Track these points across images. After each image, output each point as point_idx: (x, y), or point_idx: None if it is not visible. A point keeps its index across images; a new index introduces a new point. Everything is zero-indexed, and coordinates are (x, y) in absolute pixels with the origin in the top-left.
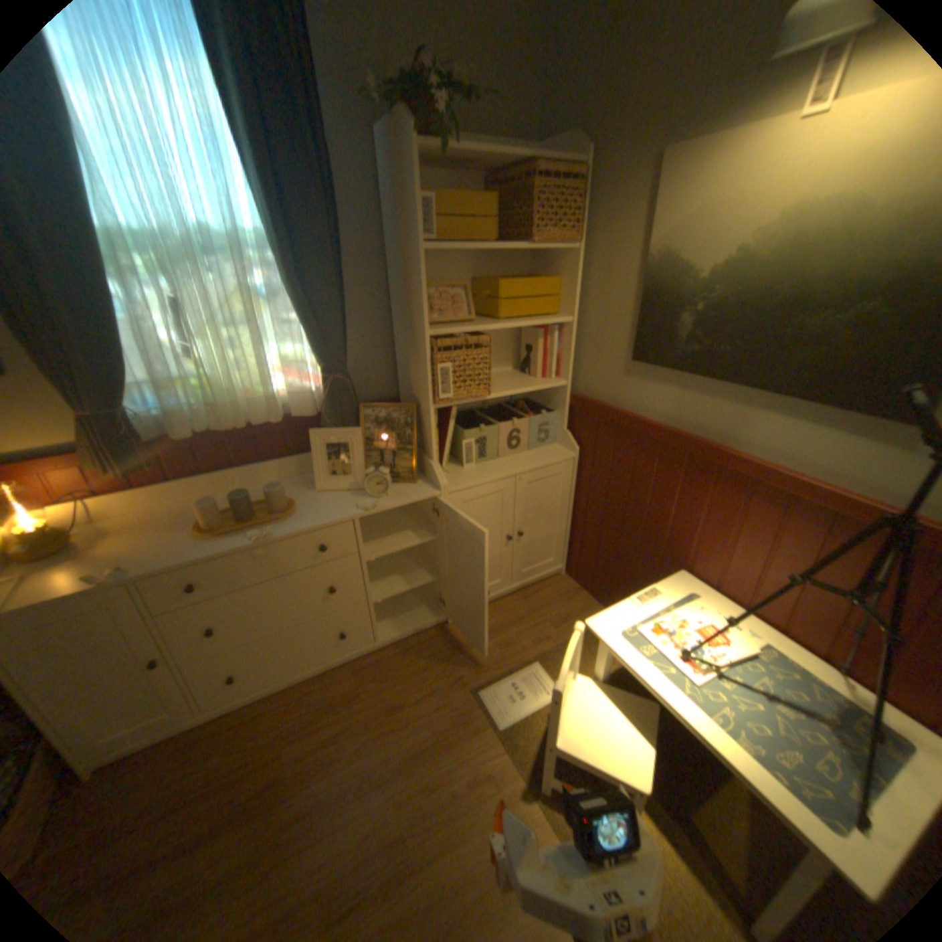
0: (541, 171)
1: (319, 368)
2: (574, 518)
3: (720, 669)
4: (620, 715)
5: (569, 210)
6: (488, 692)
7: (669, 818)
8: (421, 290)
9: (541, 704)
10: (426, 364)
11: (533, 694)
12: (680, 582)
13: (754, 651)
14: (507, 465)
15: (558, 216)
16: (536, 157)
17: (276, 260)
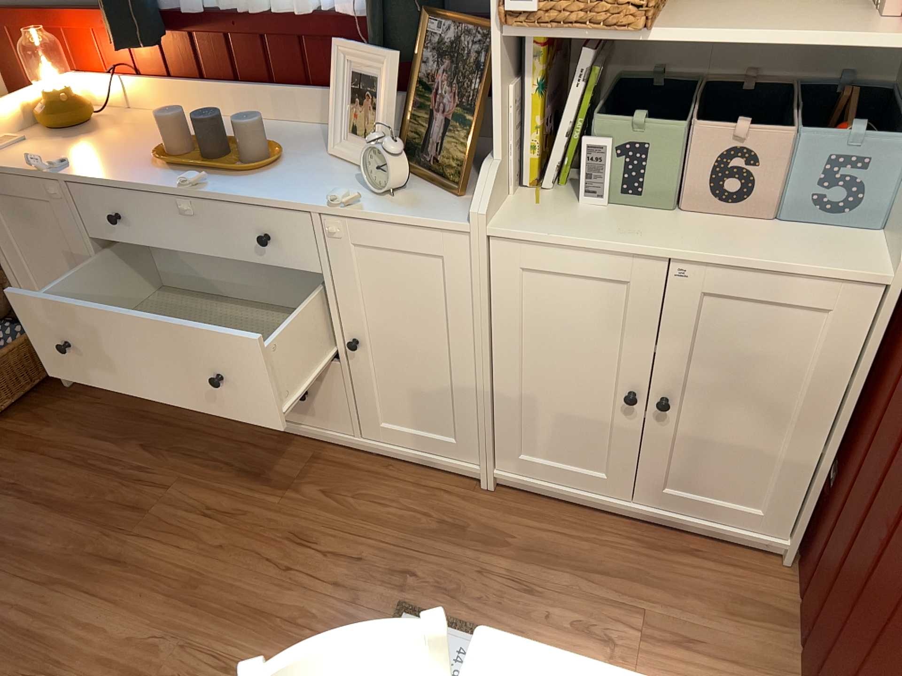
0: None
1: None
2: (842, 444)
3: None
4: None
5: None
6: None
7: None
8: None
9: None
10: None
11: None
12: None
13: None
14: (676, 232)
15: None
16: None
17: None
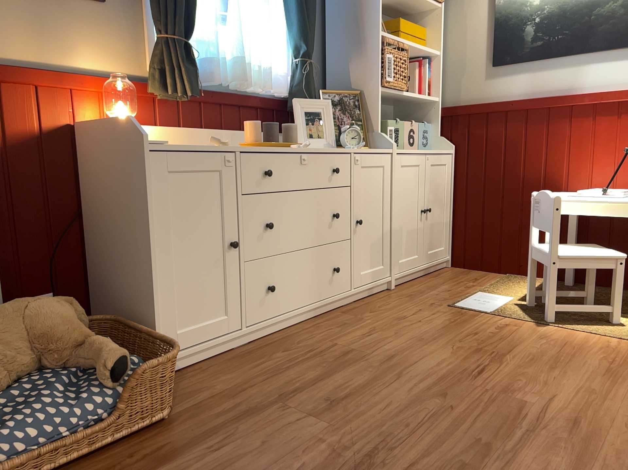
0: None
1: (294, 56)
2: (454, 207)
3: (624, 193)
4: (578, 247)
5: None
6: (461, 303)
7: (627, 315)
8: (377, 2)
9: (502, 301)
10: (377, 54)
11: (492, 299)
12: (564, 193)
13: None
14: (415, 150)
15: None
16: None
17: None
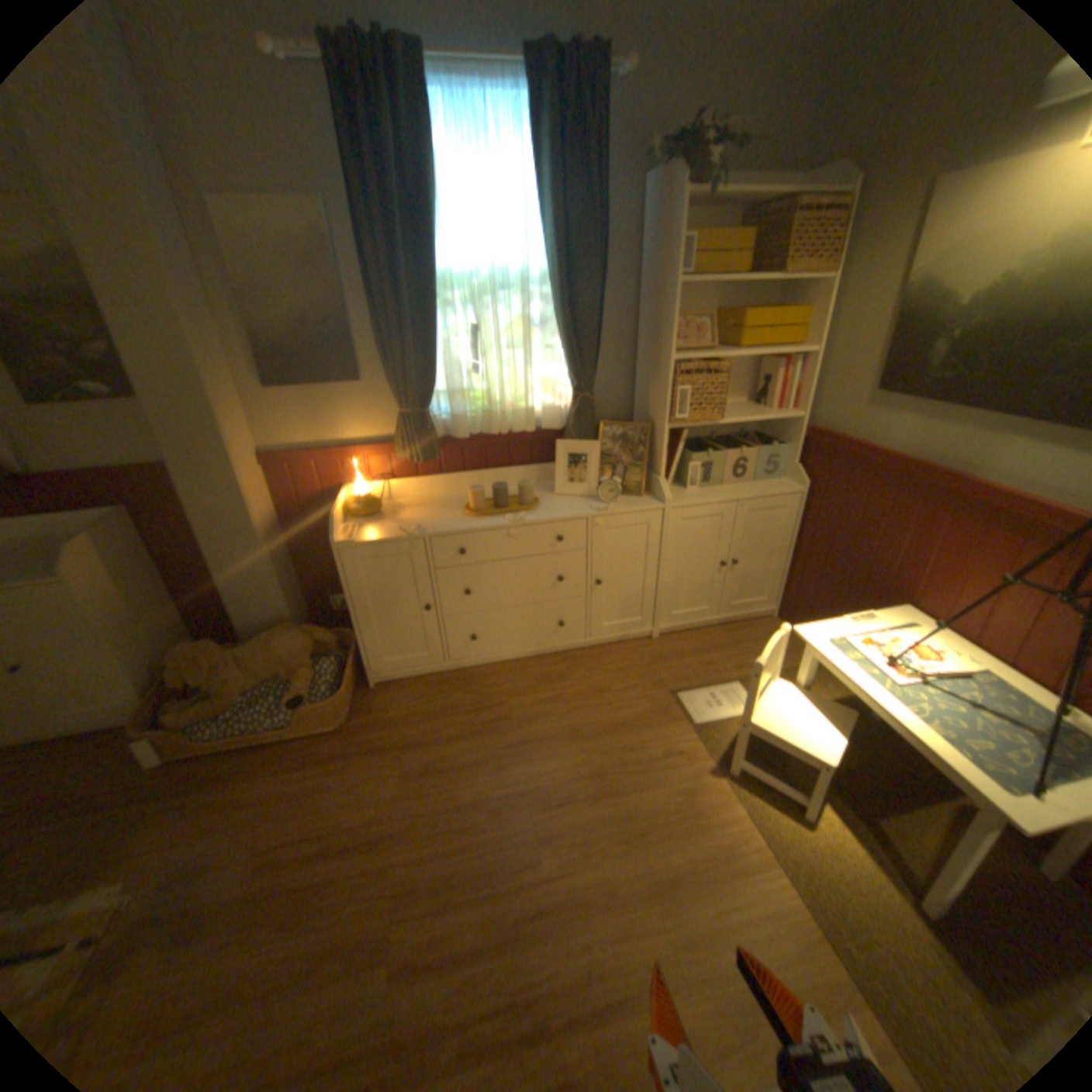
0: (803, 203)
1: (571, 387)
2: (794, 557)
3: (926, 677)
4: (817, 713)
5: (827, 241)
6: (687, 695)
7: (855, 817)
8: (672, 319)
9: (737, 713)
10: (667, 386)
11: (730, 704)
12: (902, 614)
13: (968, 671)
14: (730, 491)
15: (815, 246)
16: (798, 193)
17: (554, 295)
